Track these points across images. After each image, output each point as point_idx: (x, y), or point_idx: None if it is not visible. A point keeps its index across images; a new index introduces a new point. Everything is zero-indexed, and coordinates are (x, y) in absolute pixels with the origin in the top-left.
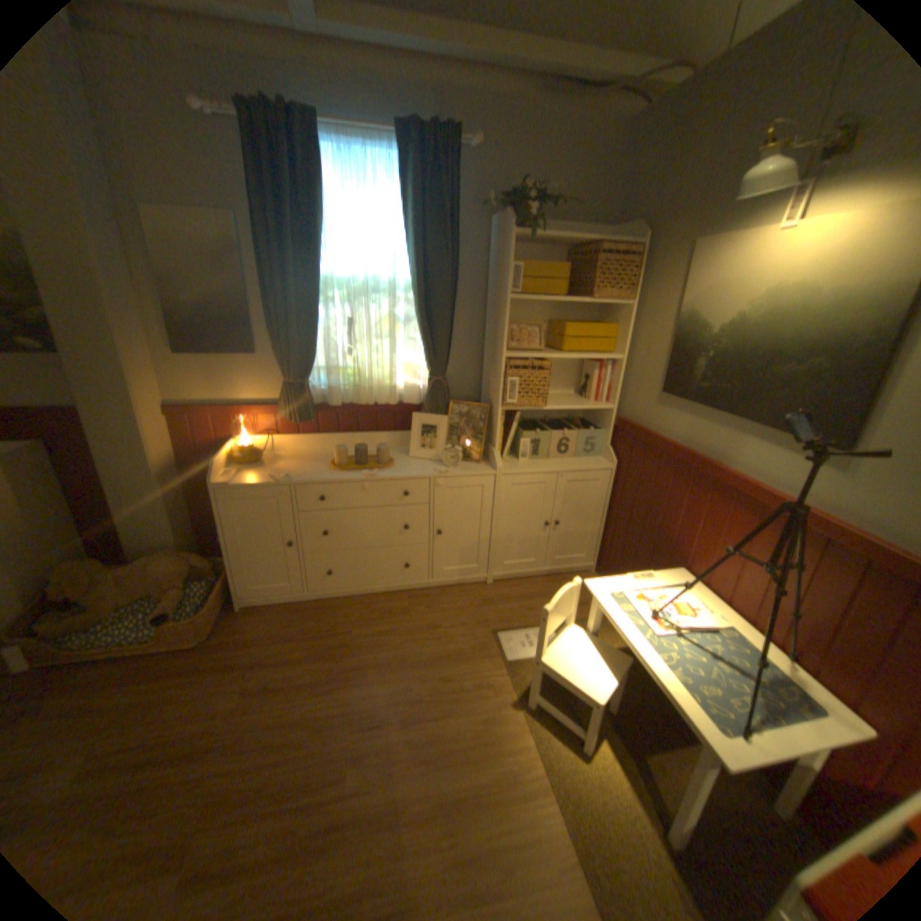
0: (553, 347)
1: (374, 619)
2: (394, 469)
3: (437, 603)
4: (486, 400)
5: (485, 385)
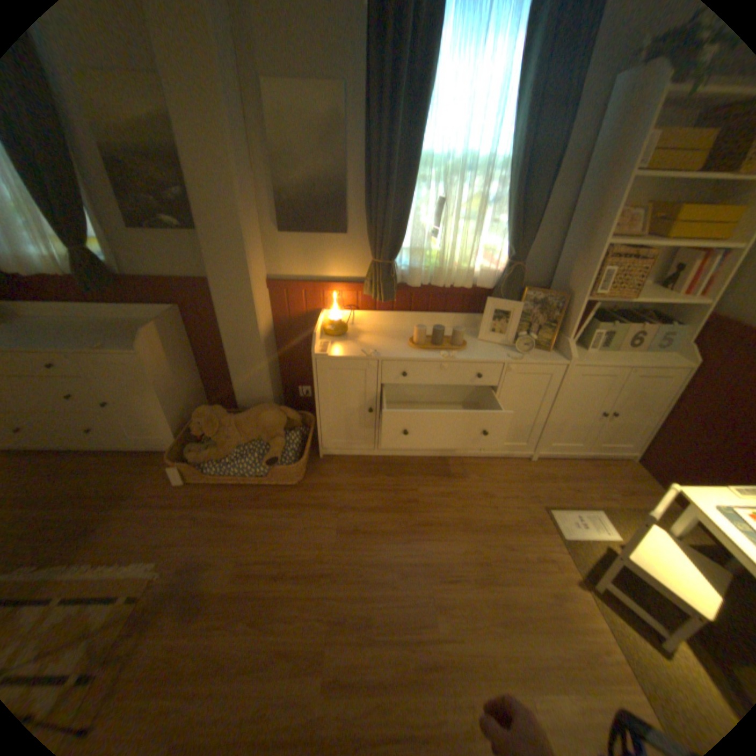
0: (653, 233)
1: (435, 480)
2: (468, 352)
3: (488, 473)
4: (563, 288)
5: (563, 272)
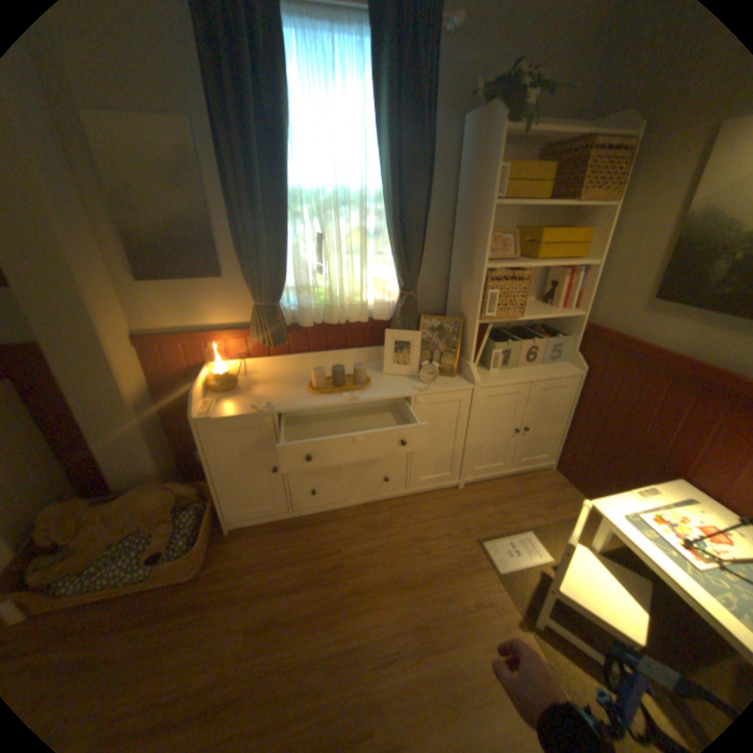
0: (525, 255)
1: (360, 534)
2: (373, 389)
3: (416, 512)
4: (456, 313)
5: (454, 297)
